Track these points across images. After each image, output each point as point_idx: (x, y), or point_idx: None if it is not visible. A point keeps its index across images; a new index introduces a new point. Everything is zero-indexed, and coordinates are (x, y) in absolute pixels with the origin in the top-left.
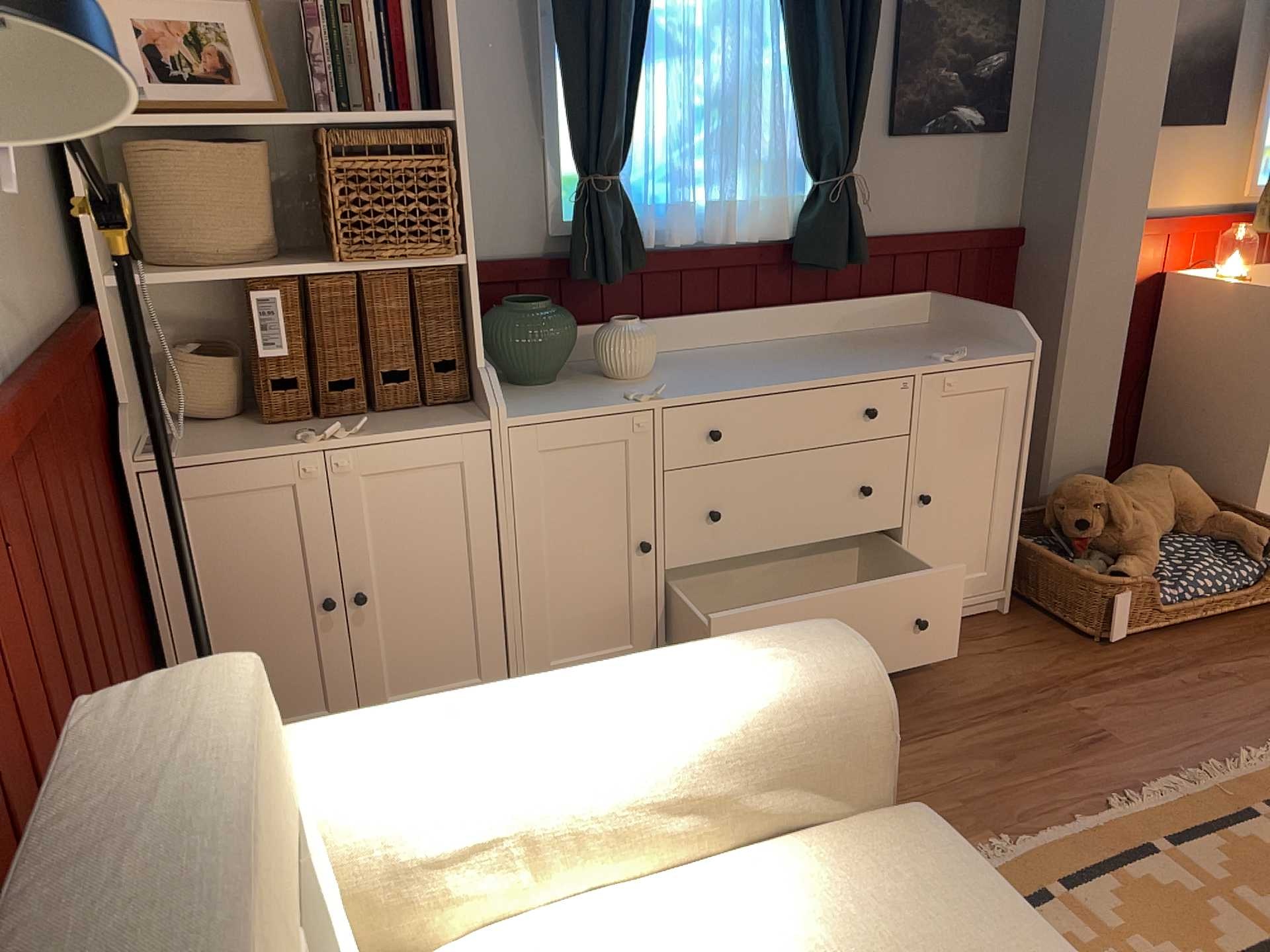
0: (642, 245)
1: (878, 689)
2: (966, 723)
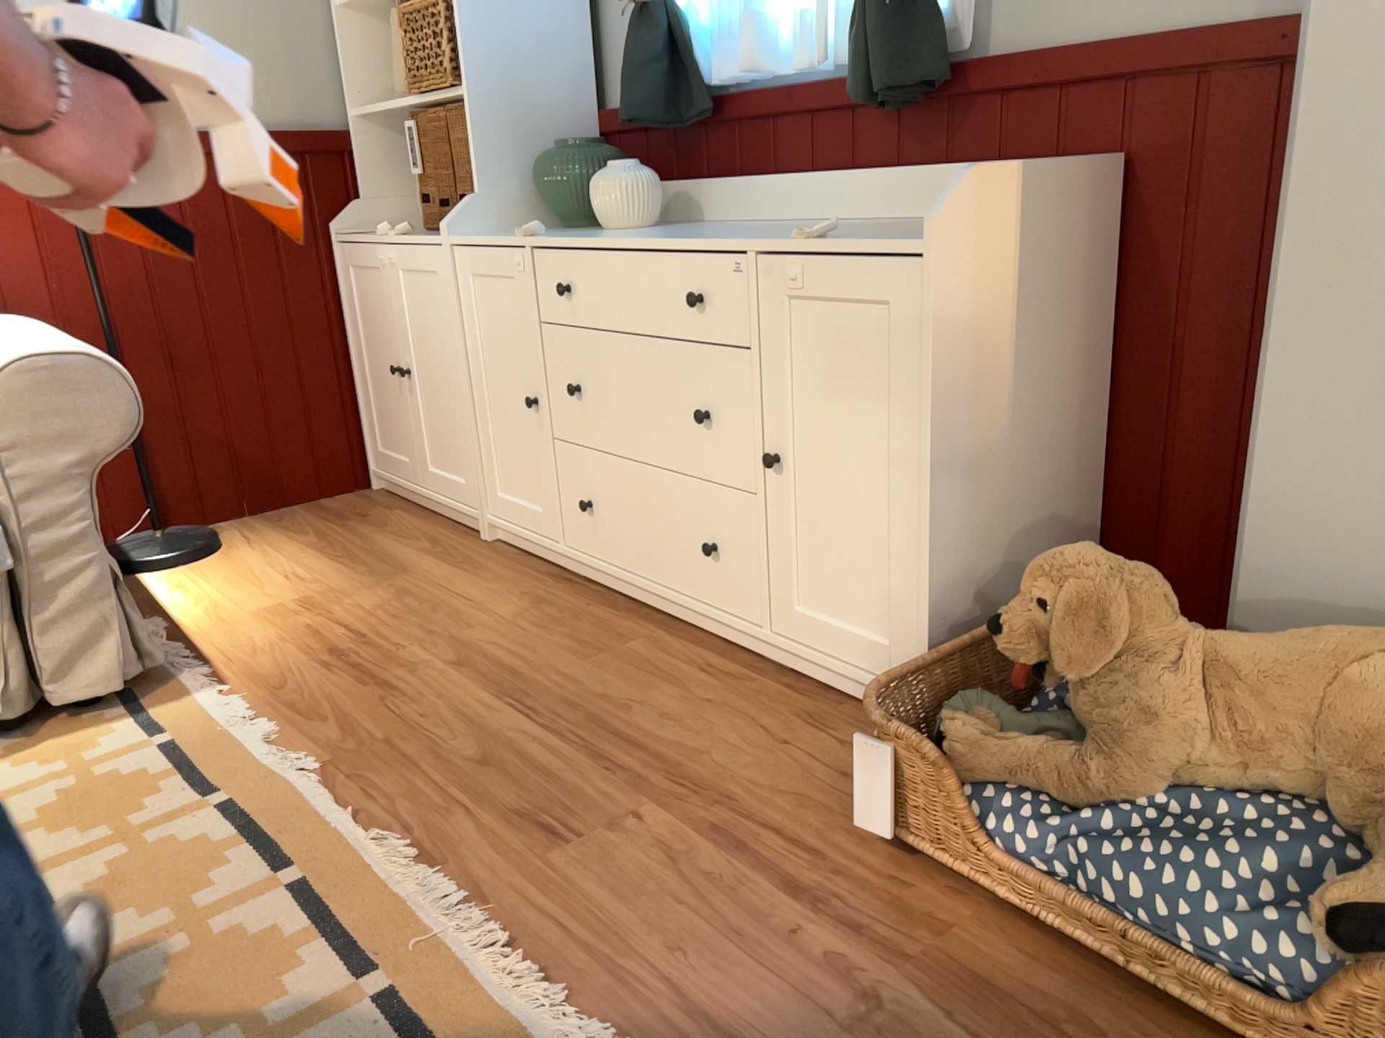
0: (703, 84)
1: (2, 384)
2: (566, 730)
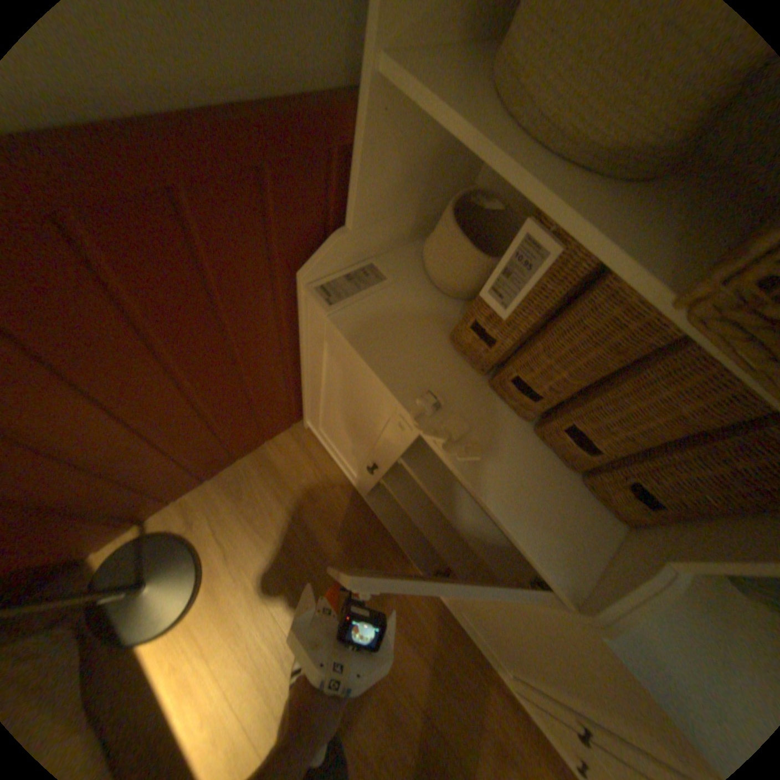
0: None
1: None
2: None
